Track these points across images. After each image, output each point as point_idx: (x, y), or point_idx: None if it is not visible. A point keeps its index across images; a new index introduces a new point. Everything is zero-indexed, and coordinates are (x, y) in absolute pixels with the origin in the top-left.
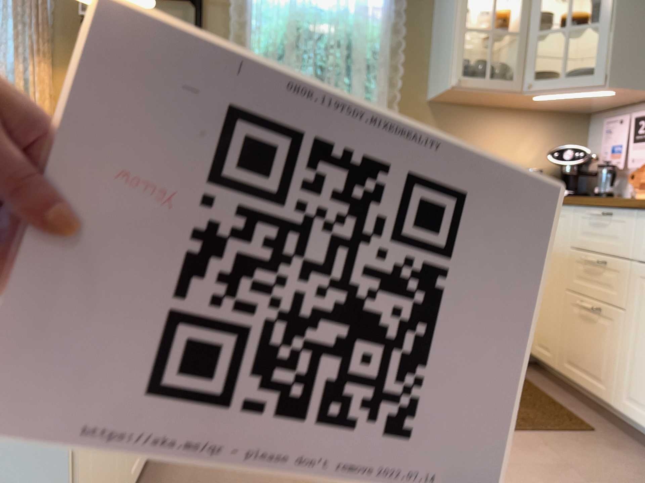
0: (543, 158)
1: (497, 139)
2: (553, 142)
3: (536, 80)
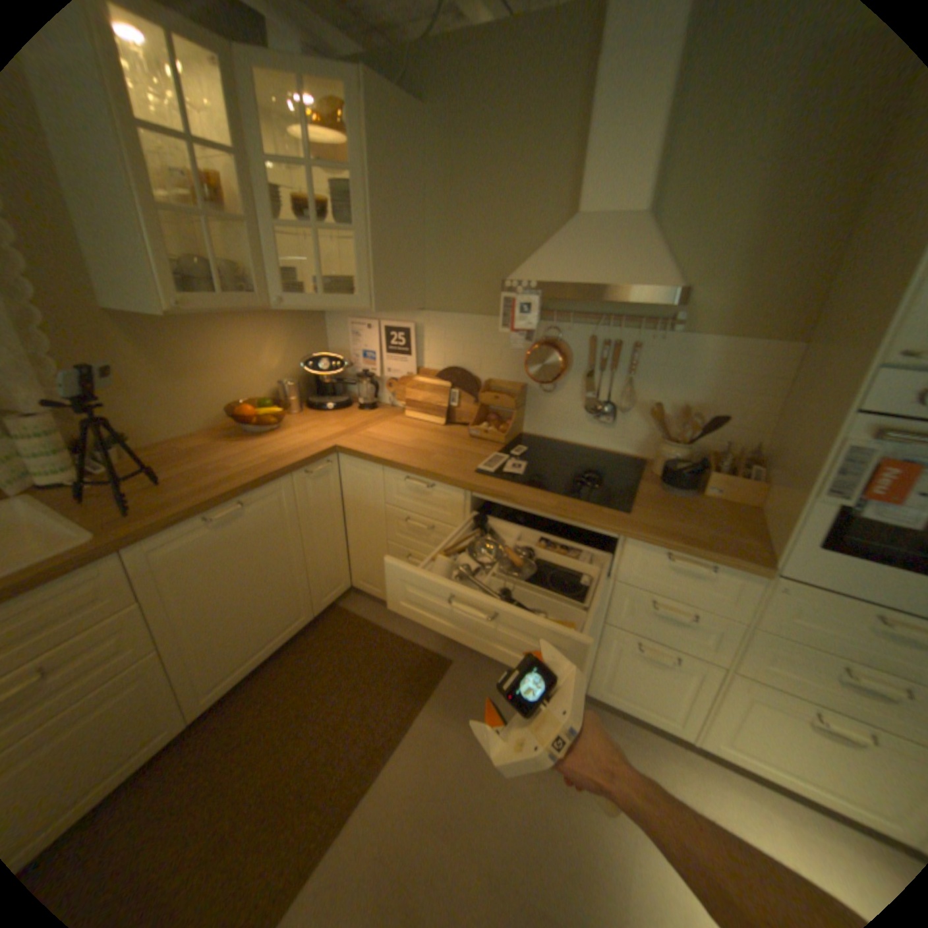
0: (290, 362)
1: (233, 351)
2: (295, 343)
3: (275, 283)
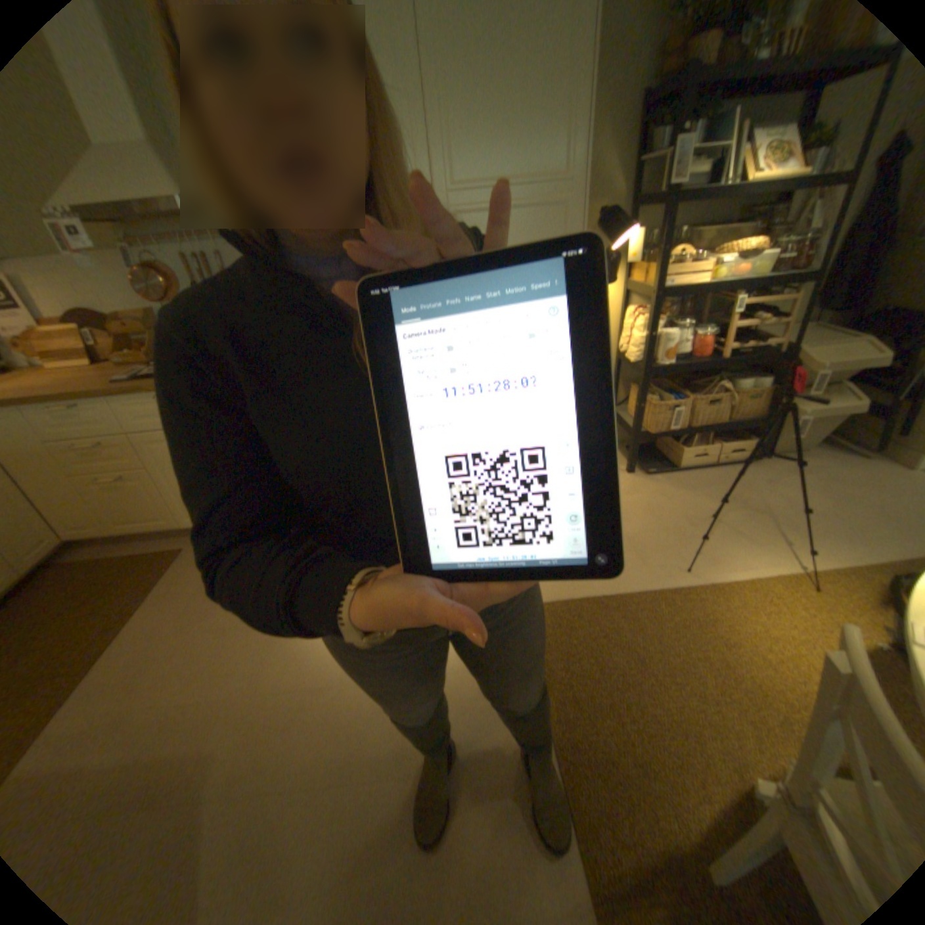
0: None
1: None
2: None
3: None
